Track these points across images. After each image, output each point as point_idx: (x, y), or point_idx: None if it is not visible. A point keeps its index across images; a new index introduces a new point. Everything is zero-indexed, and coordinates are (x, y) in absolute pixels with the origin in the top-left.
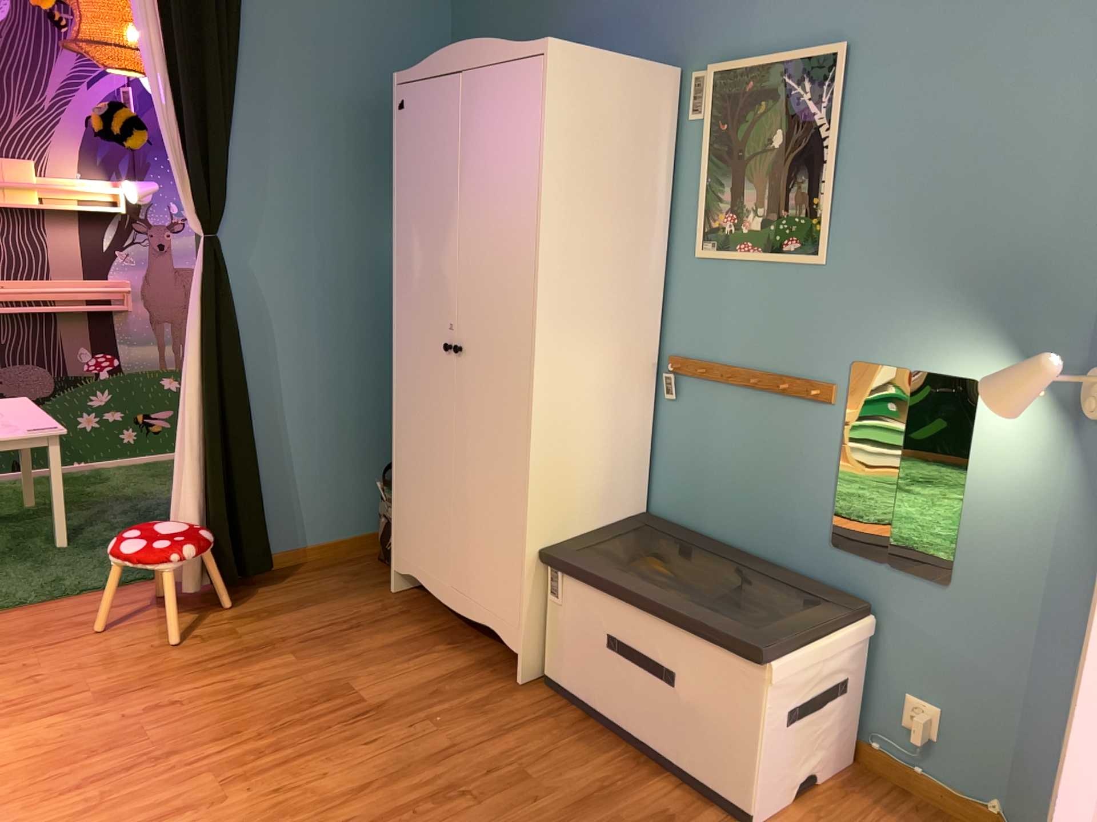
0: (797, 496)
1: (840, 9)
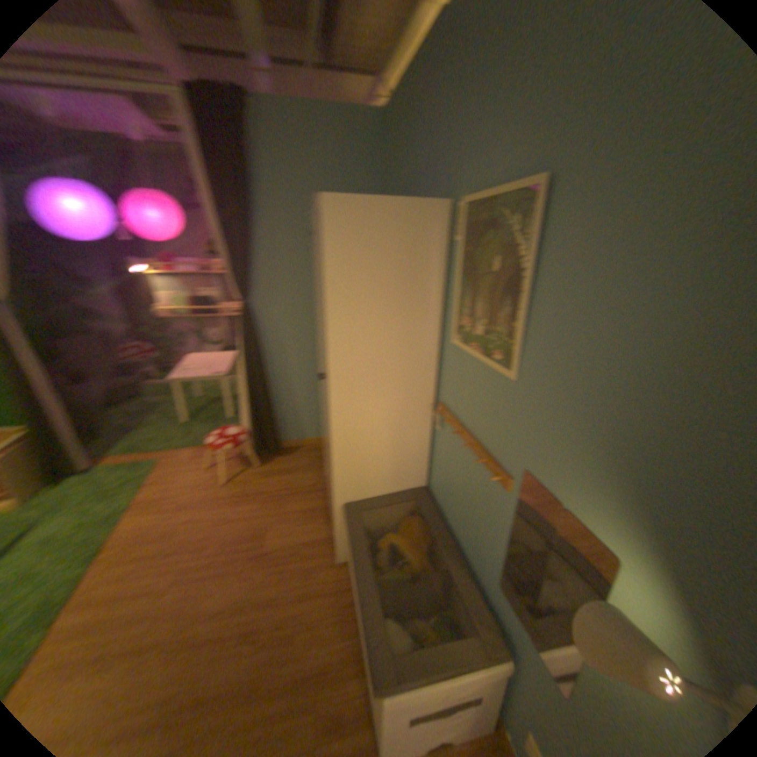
0: (487, 537)
1: (553, 130)
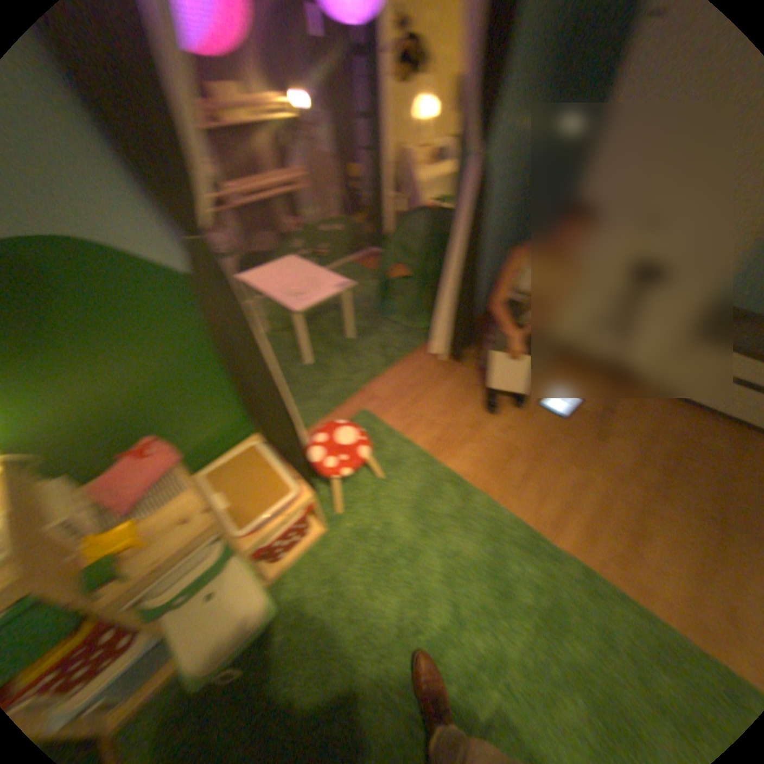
0: None
1: None
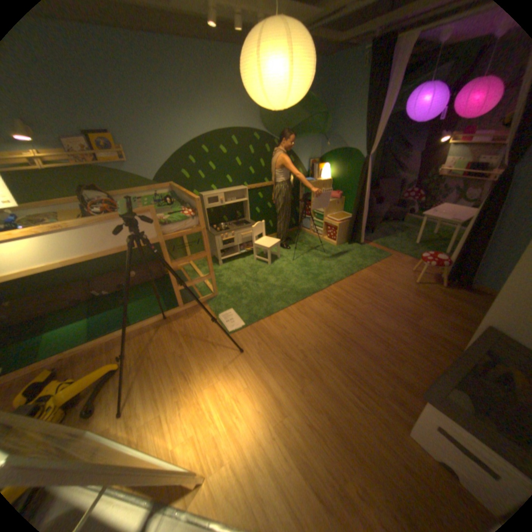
0: None
1: None
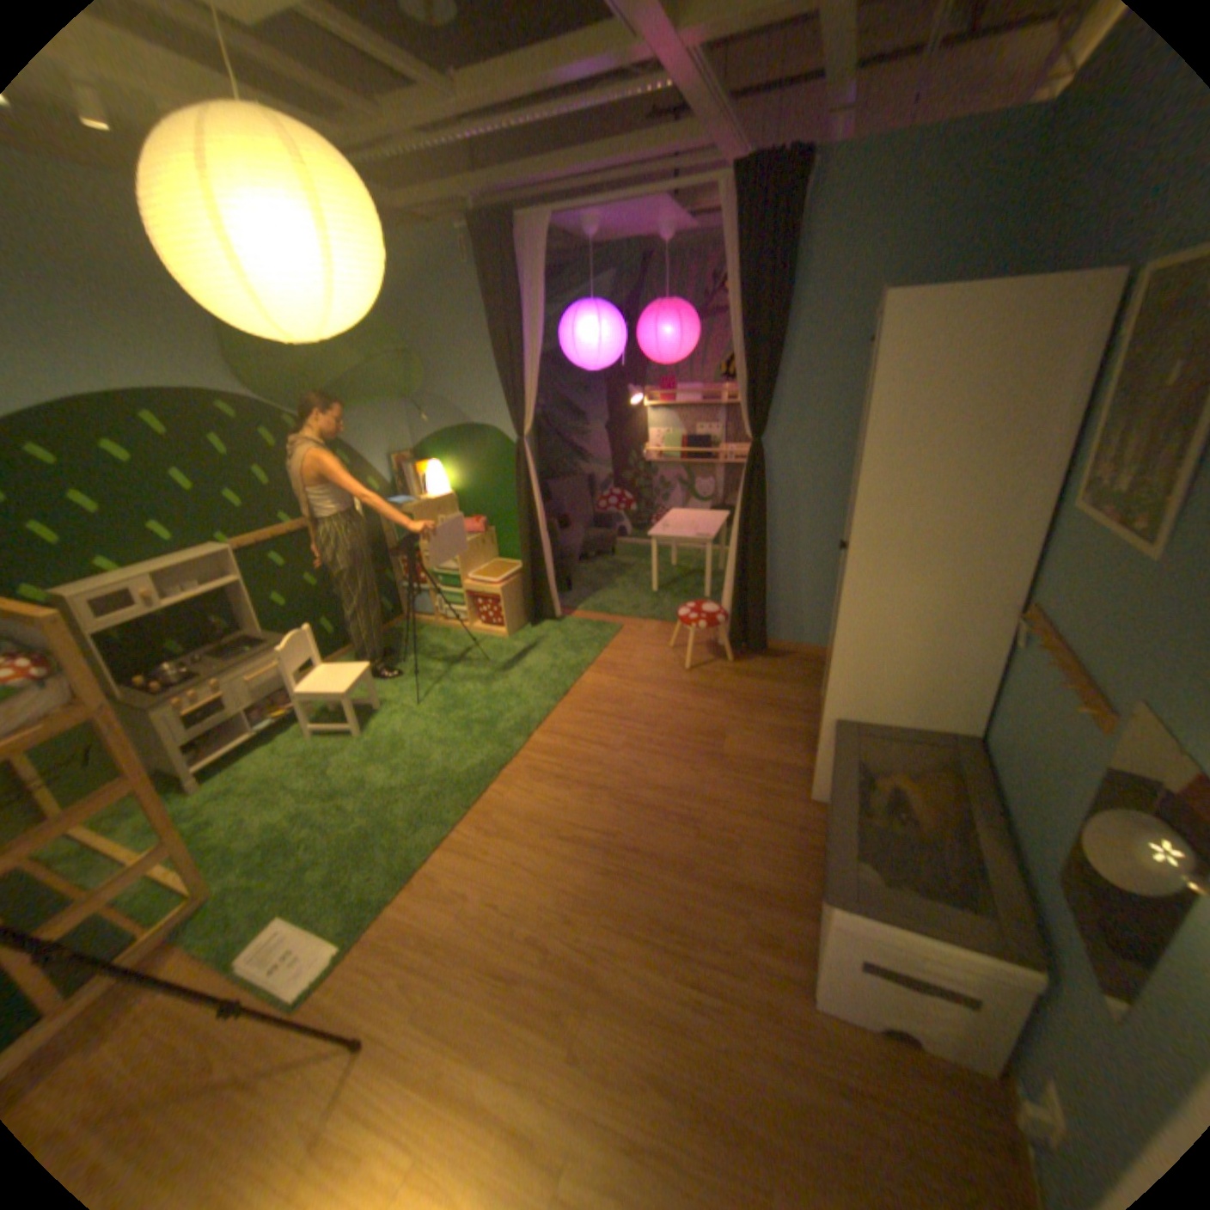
0: (1060, 810)
1: None
